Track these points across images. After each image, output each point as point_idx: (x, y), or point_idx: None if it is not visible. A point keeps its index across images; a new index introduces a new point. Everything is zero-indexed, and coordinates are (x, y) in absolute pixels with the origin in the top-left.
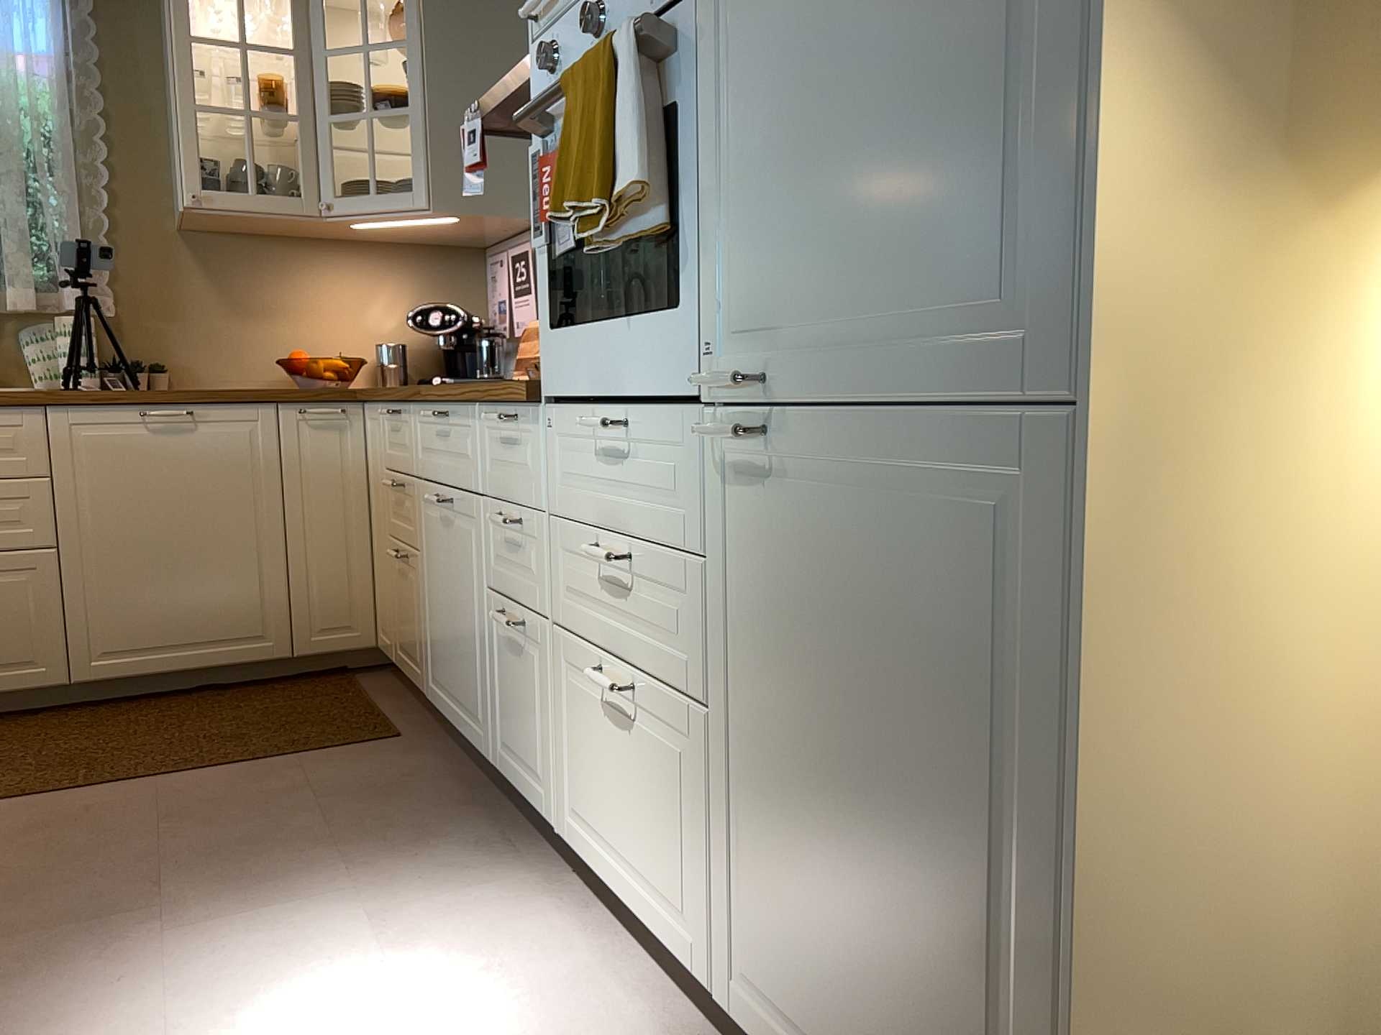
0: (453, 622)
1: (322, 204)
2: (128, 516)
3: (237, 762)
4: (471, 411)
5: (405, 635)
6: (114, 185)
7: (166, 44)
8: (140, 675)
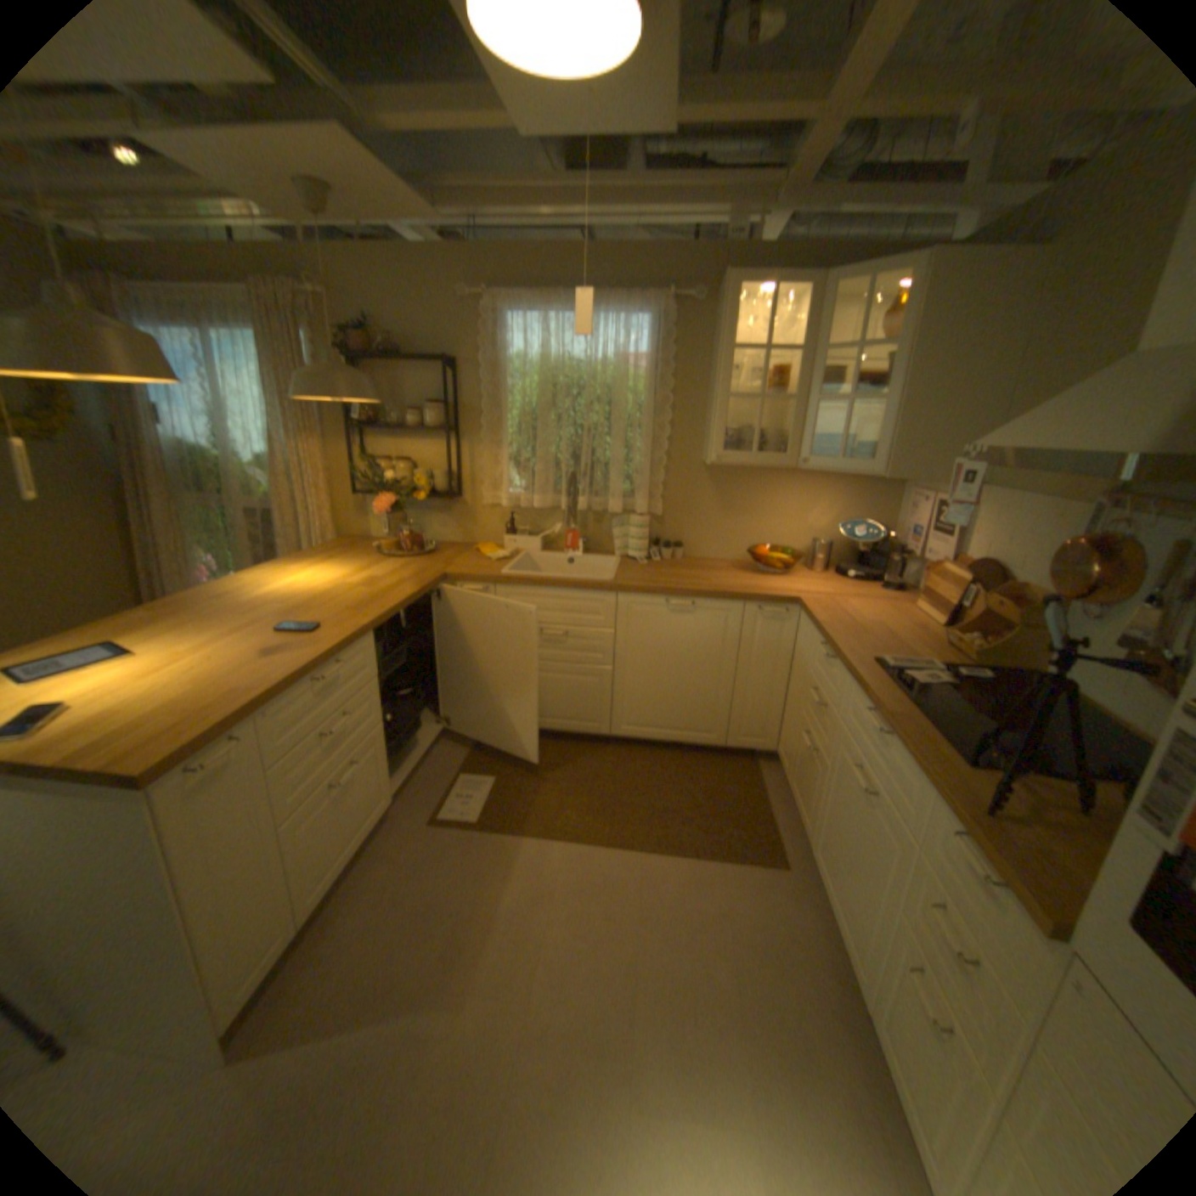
0: (855, 866)
1: (799, 460)
2: (650, 656)
3: (688, 856)
4: (928, 781)
5: (803, 789)
6: (671, 433)
7: (716, 339)
8: (644, 739)
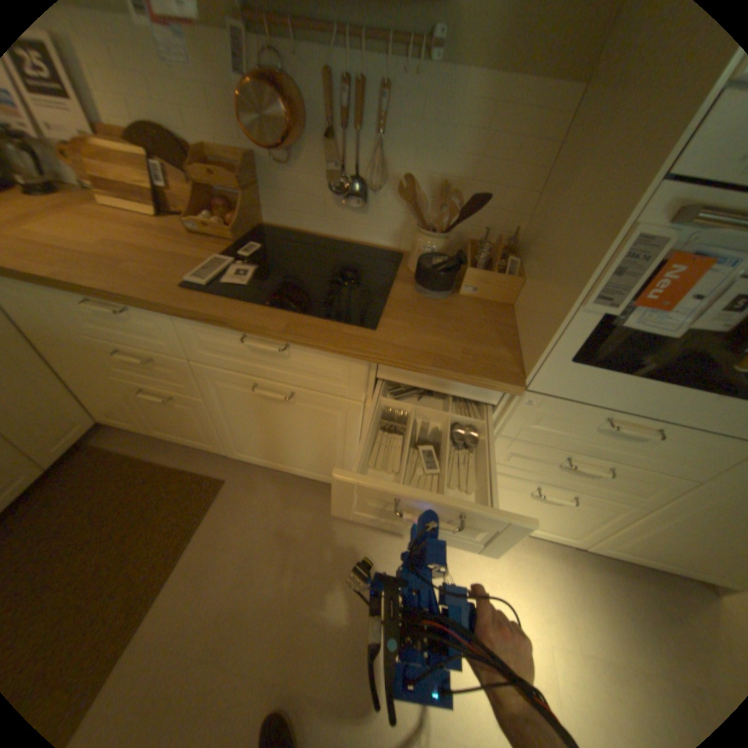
0: (289, 441)
1: None
2: None
3: (162, 577)
4: (356, 360)
5: (171, 429)
6: None
7: None
8: None
